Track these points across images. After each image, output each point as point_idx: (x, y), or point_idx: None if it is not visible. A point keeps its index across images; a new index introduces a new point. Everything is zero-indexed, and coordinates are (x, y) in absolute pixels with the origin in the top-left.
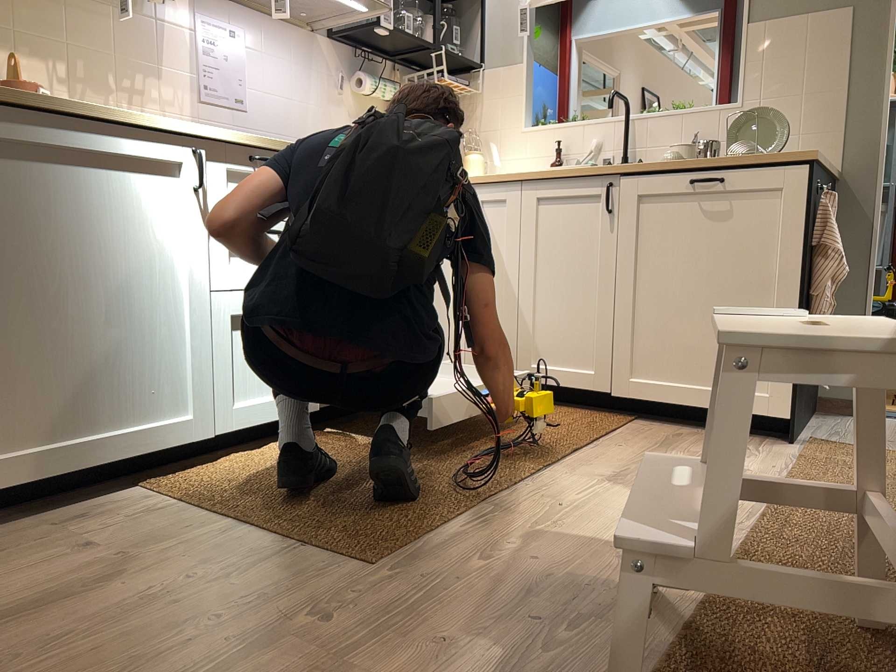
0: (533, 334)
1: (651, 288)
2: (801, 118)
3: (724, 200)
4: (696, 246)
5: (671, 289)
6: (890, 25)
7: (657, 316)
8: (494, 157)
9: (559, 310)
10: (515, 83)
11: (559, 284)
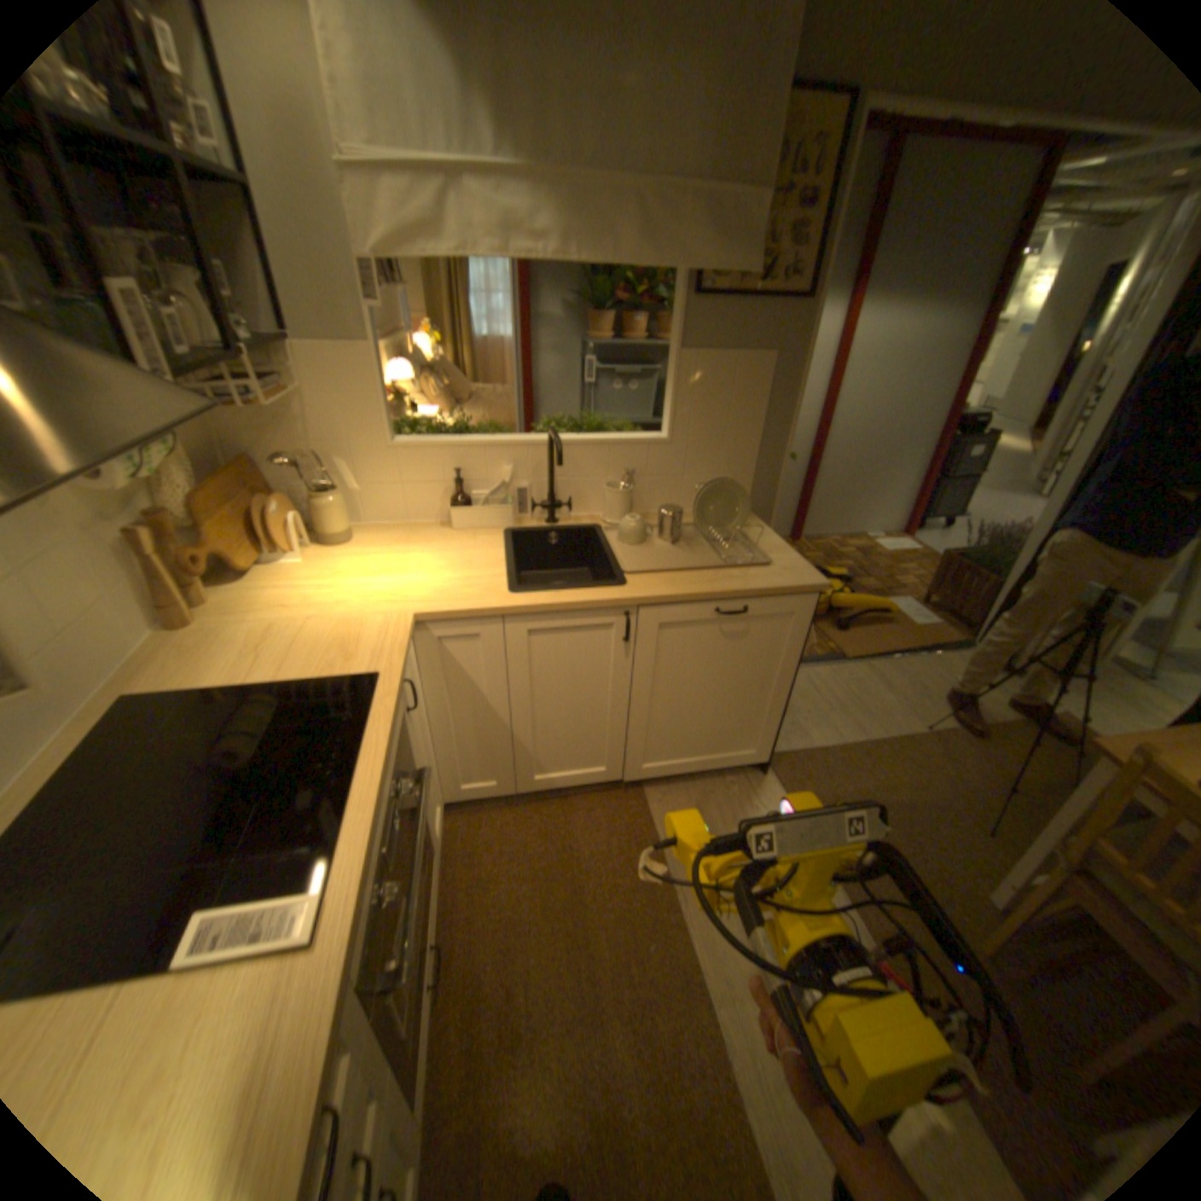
0: (527, 756)
1: (661, 699)
2: (720, 458)
3: (739, 623)
4: (708, 662)
5: (680, 697)
6: (802, 377)
7: (665, 719)
8: (344, 480)
9: (558, 730)
10: (355, 372)
11: (558, 709)
